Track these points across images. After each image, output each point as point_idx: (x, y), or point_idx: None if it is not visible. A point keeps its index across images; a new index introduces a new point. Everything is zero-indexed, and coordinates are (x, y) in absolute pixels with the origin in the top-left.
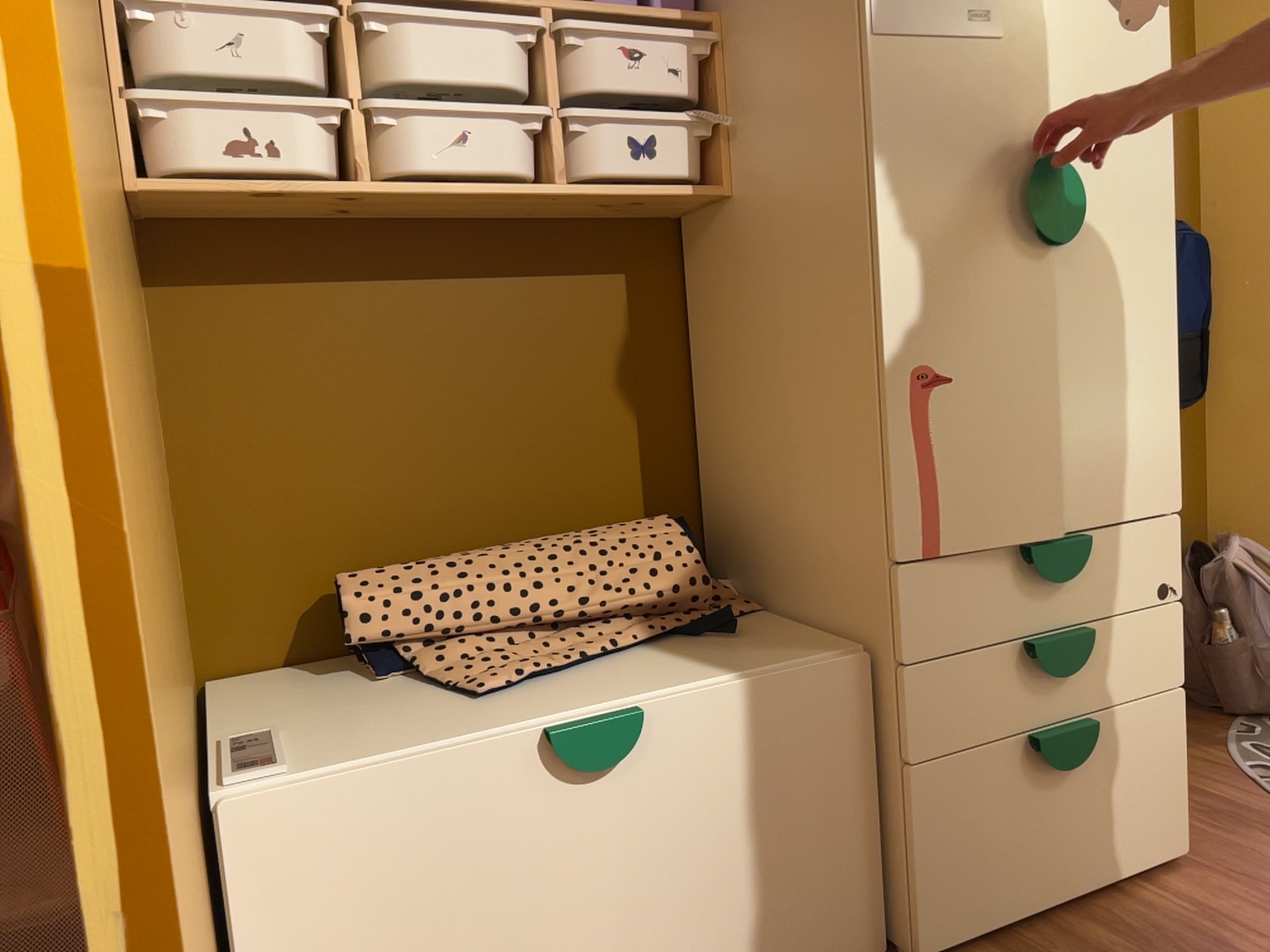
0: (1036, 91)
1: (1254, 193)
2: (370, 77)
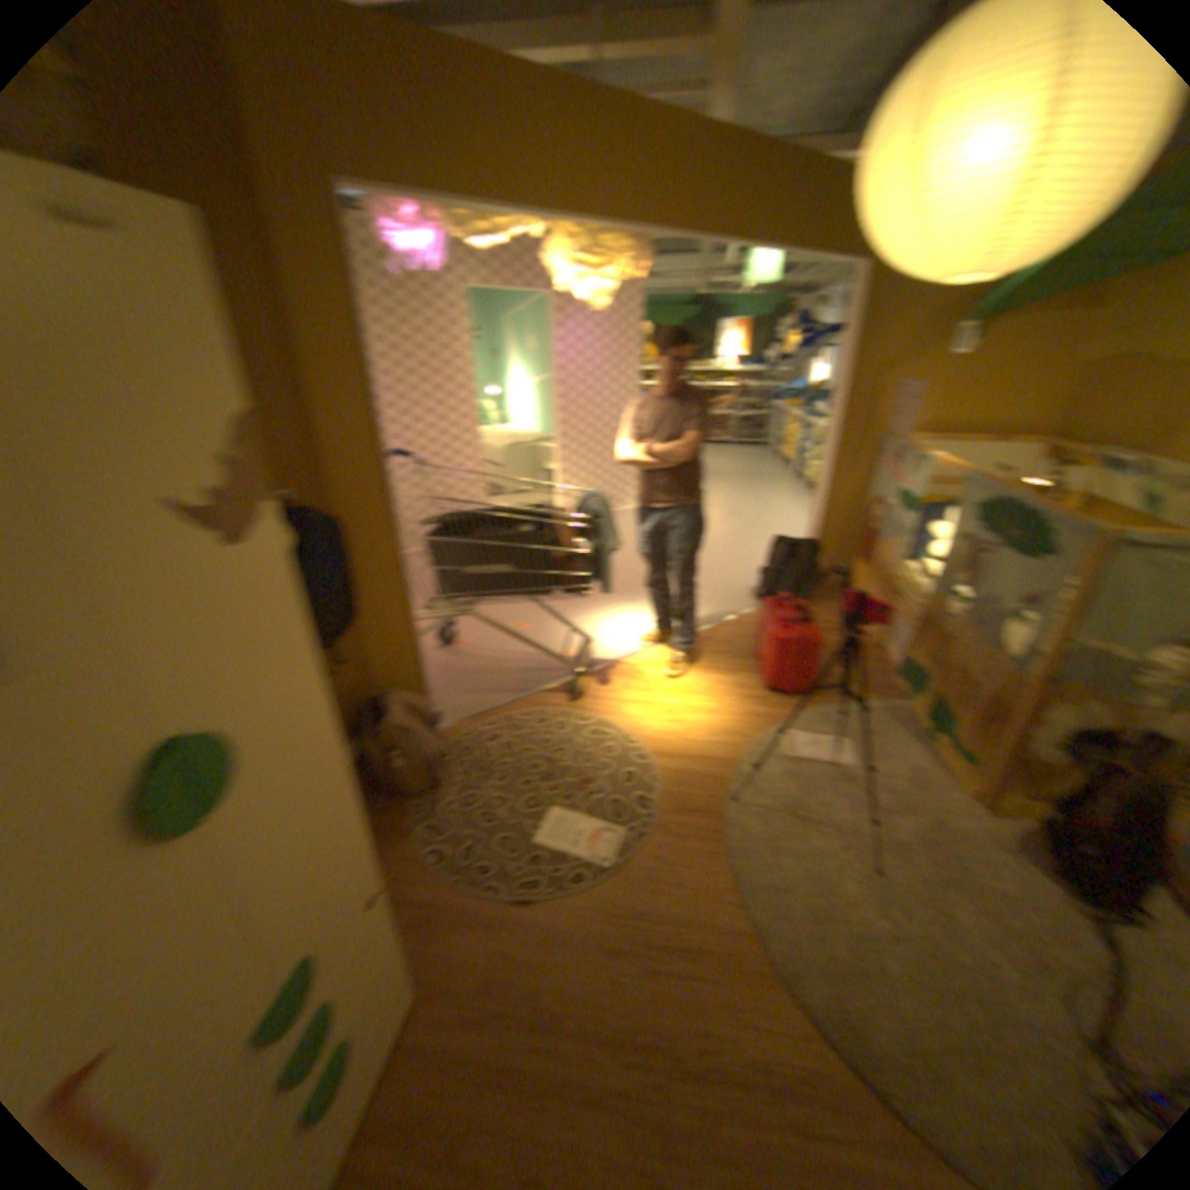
0: (137, 678)
1: (368, 476)
2: None
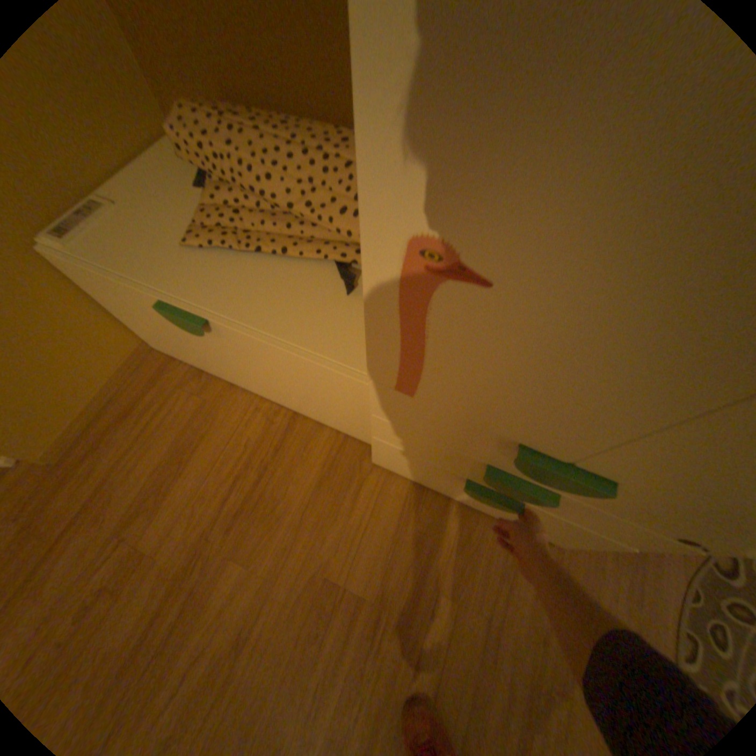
0: None
1: None
2: None
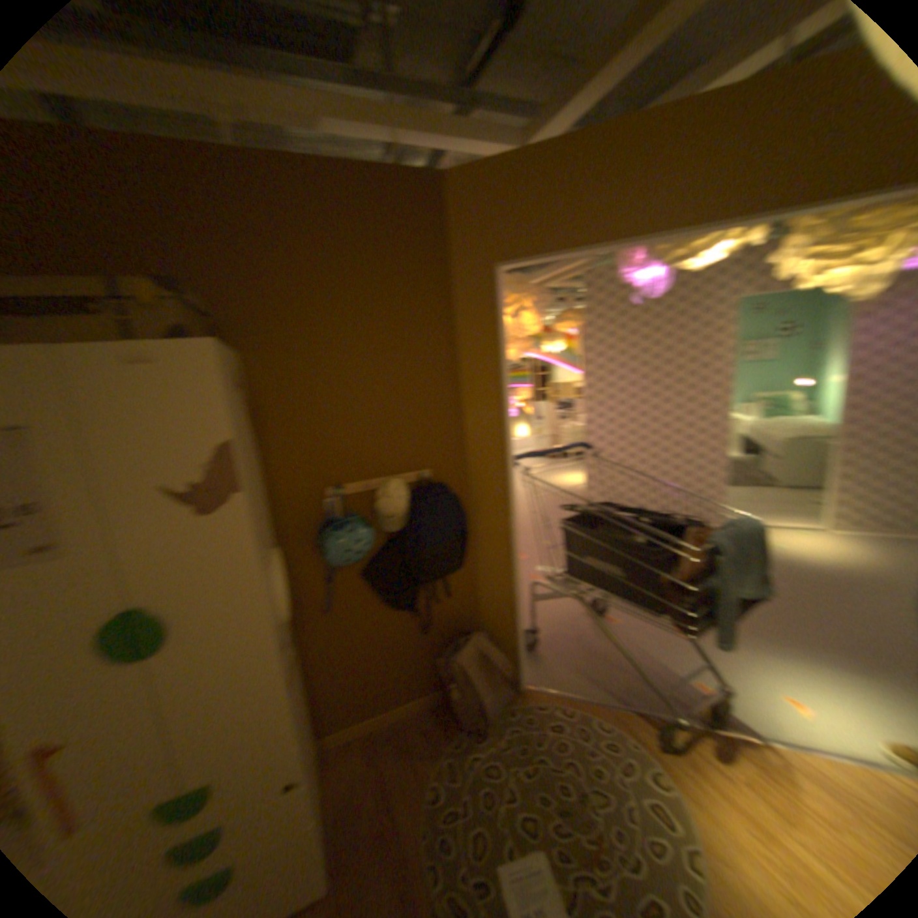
0: (107, 577)
1: (488, 466)
2: None
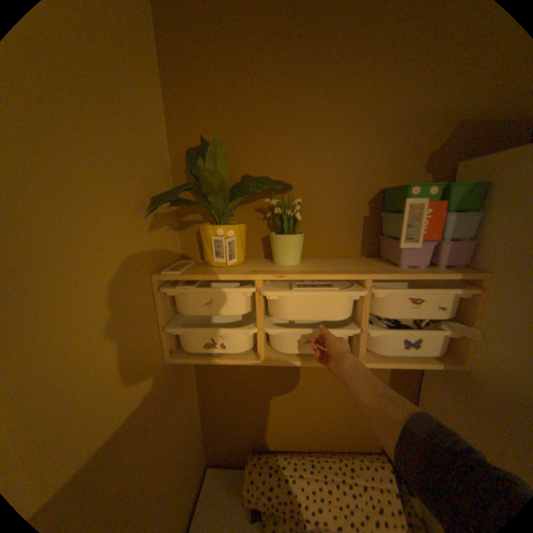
0: None
1: None
2: (268, 309)
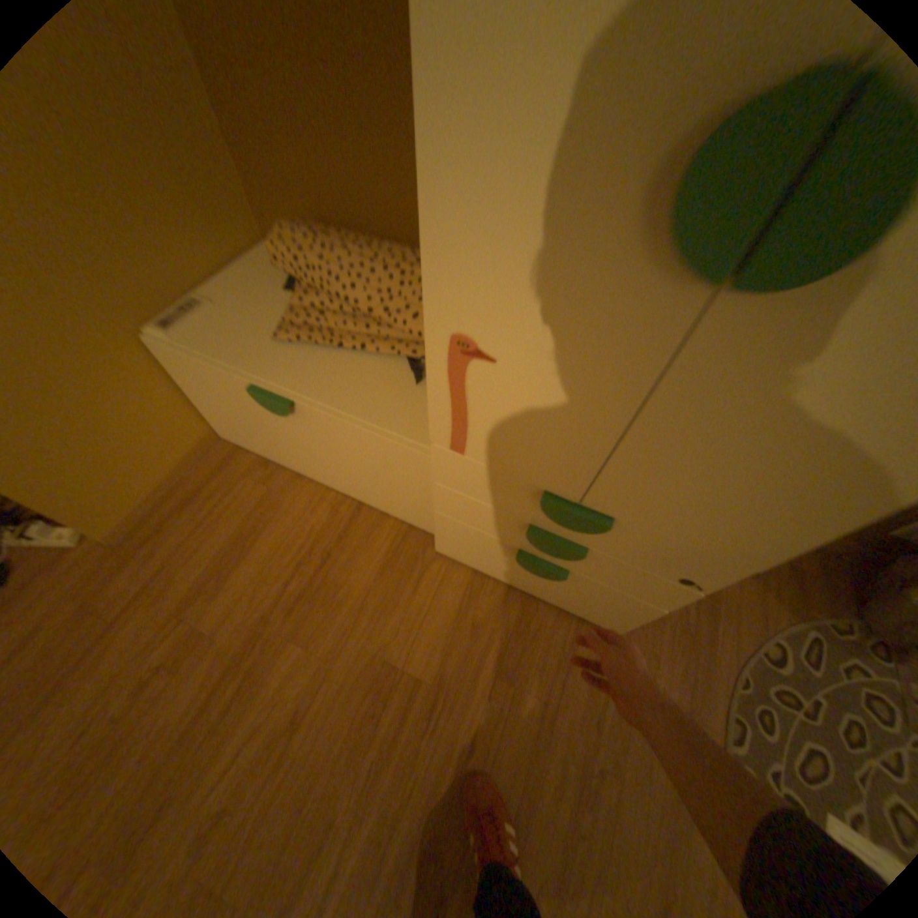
0: None
1: None
2: None
